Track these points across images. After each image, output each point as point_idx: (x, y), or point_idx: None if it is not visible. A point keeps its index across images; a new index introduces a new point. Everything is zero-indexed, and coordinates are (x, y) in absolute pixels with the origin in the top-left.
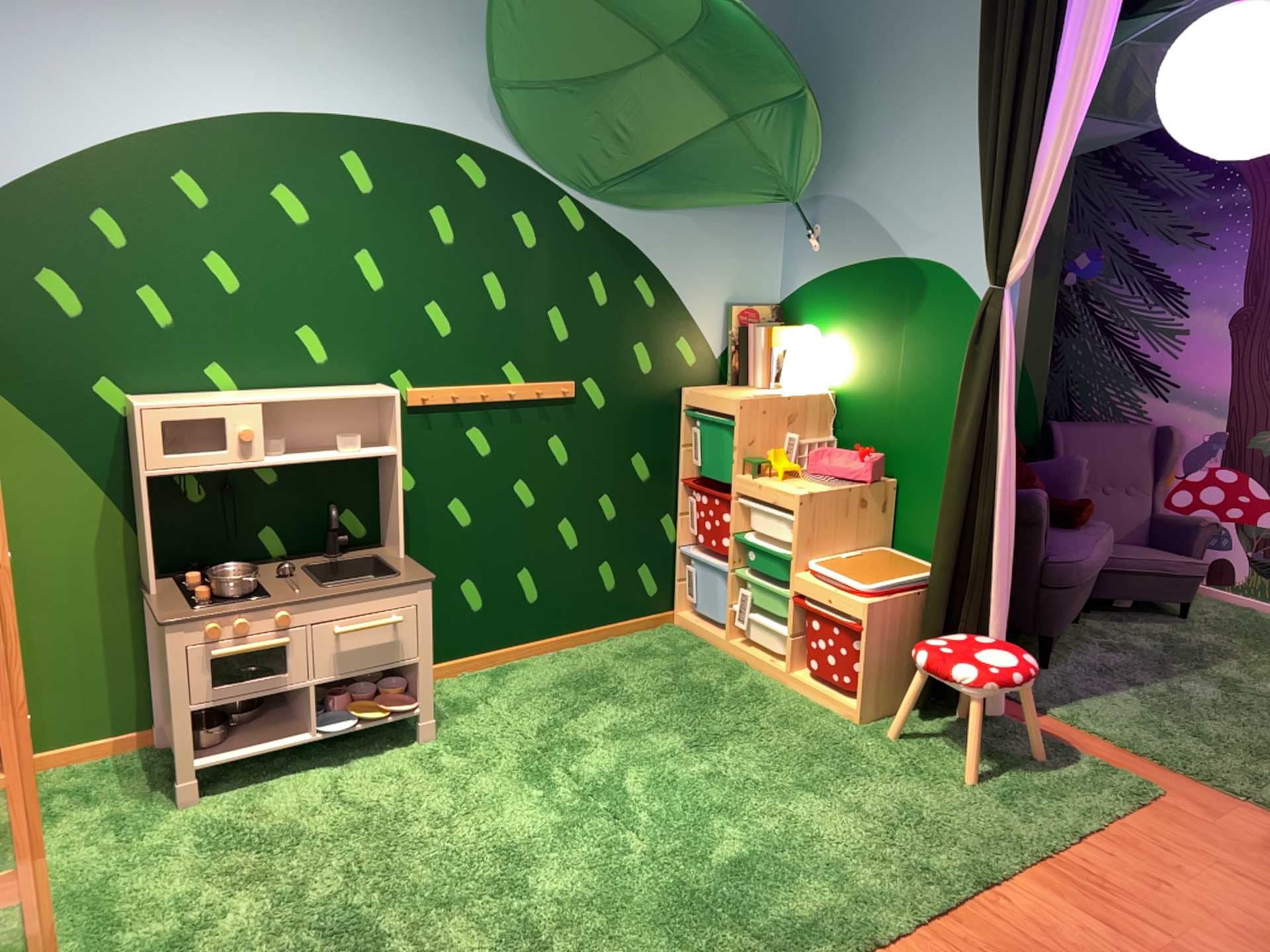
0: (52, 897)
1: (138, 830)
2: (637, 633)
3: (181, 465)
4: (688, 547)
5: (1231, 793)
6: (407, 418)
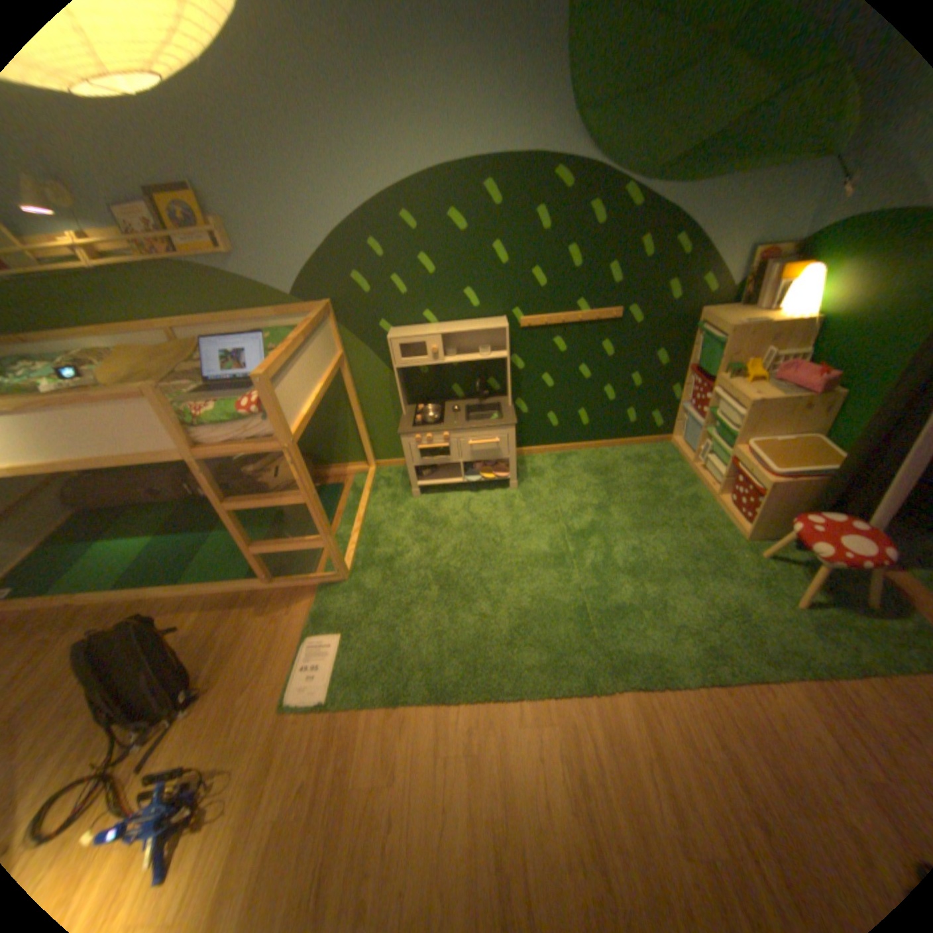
0: (364, 526)
1: (397, 505)
2: (644, 445)
3: (408, 364)
4: (686, 404)
5: None
6: (520, 334)
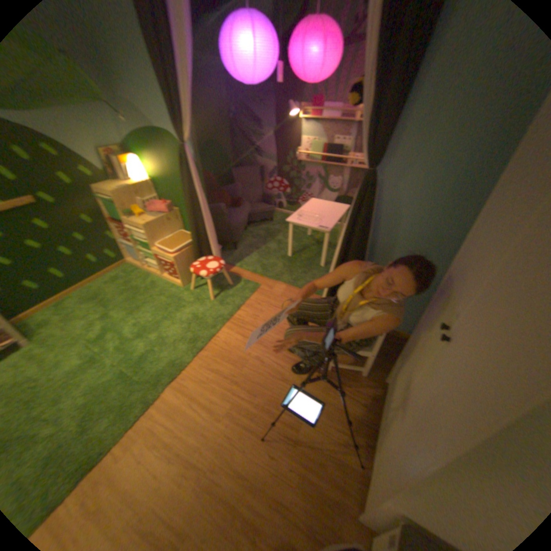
0: None
1: None
2: (111, 271)
3: None
4: (119, 239)
5: (274, 281)
6: None
